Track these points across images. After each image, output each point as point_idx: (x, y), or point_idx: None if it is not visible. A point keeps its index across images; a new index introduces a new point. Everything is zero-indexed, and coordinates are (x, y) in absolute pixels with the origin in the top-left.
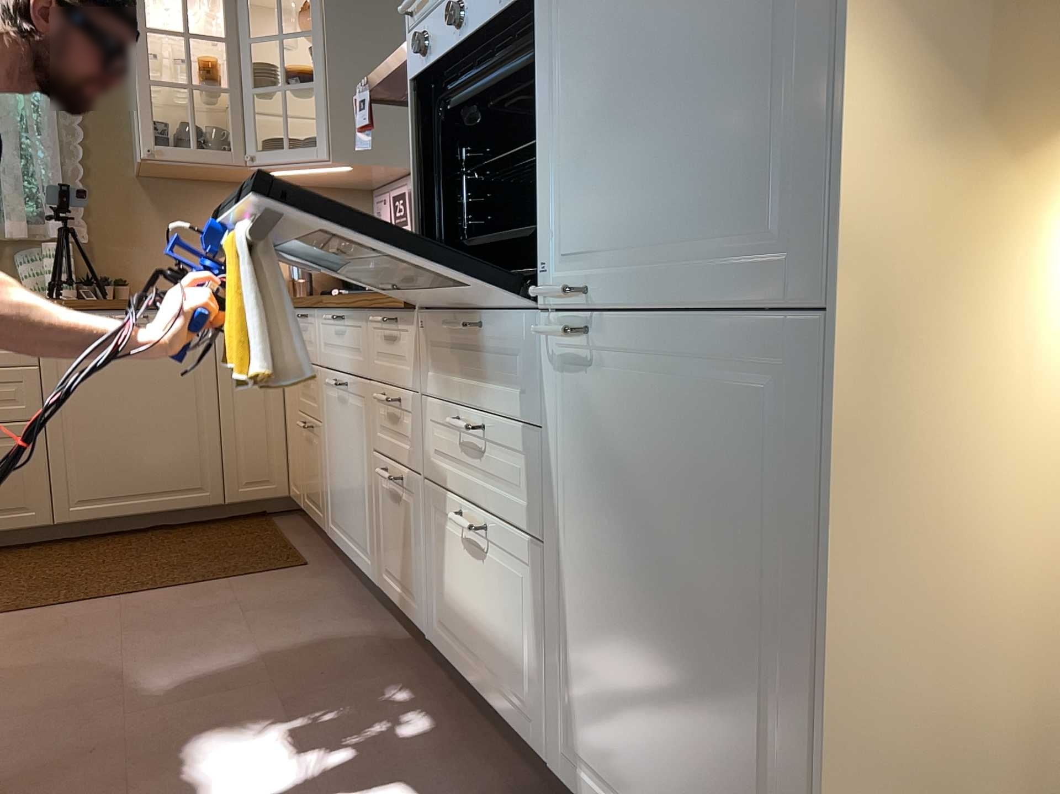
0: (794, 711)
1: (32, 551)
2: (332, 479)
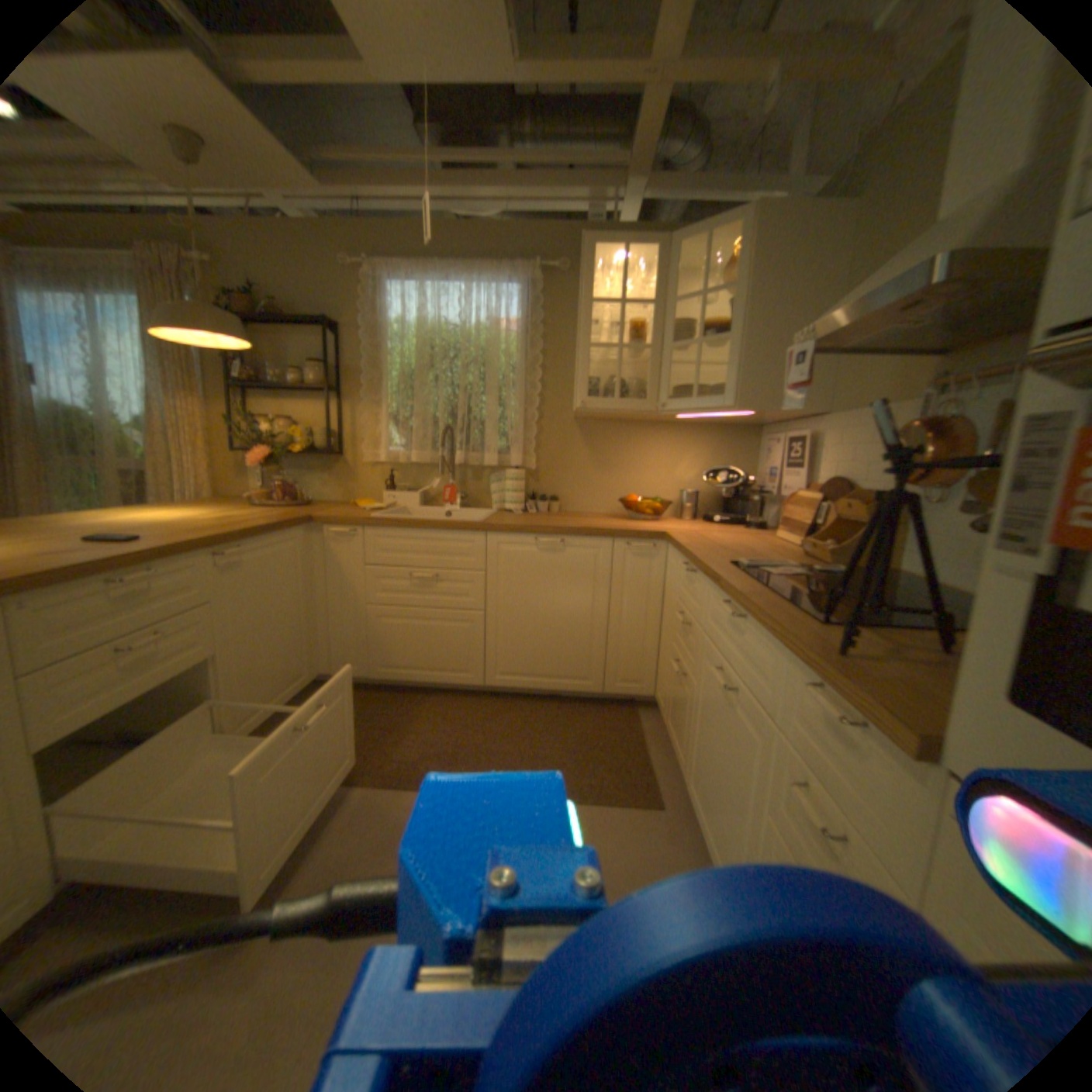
0: None
1: (469, 701)
2: (700, 751)
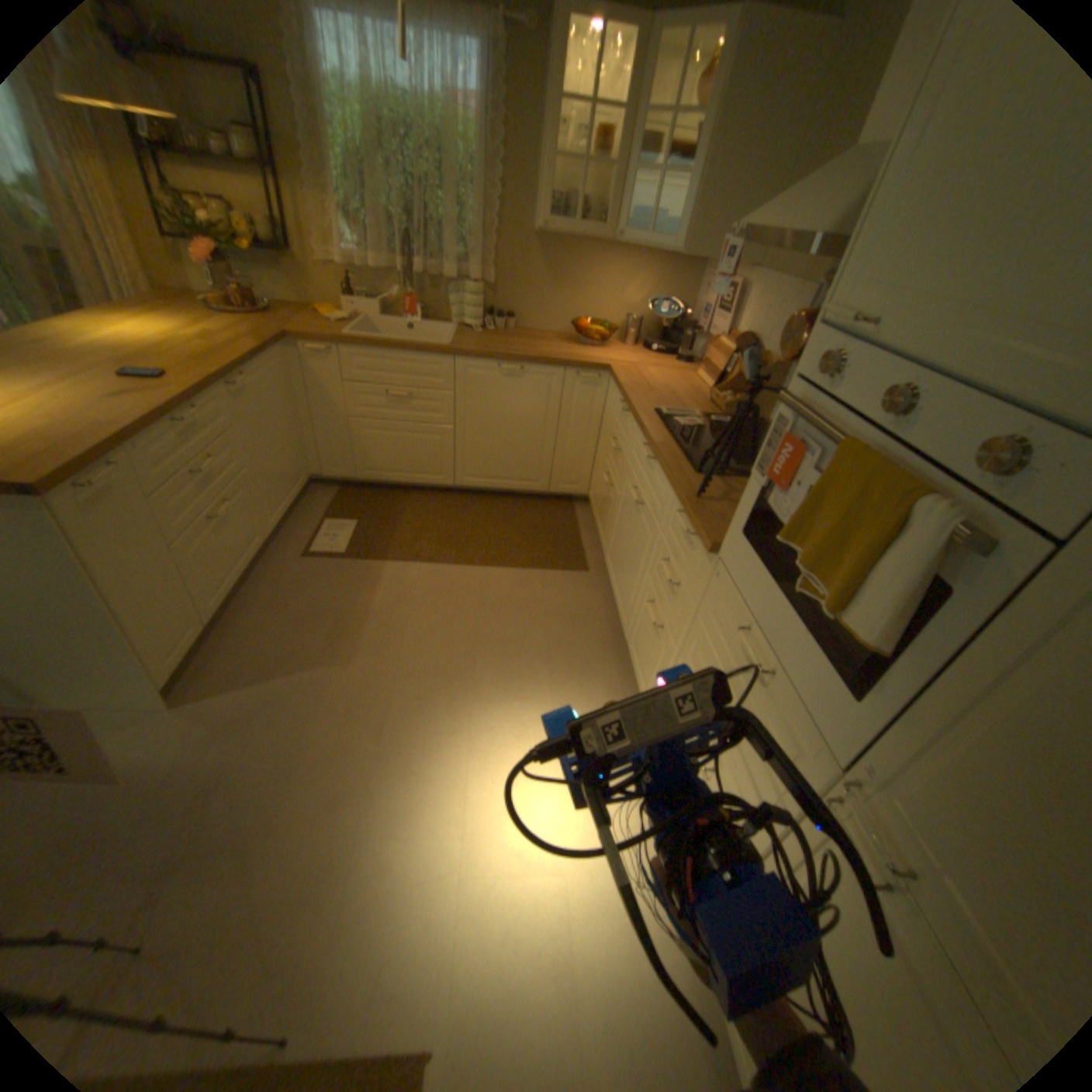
0: None
1: (442, 498)
2: (615, 538)
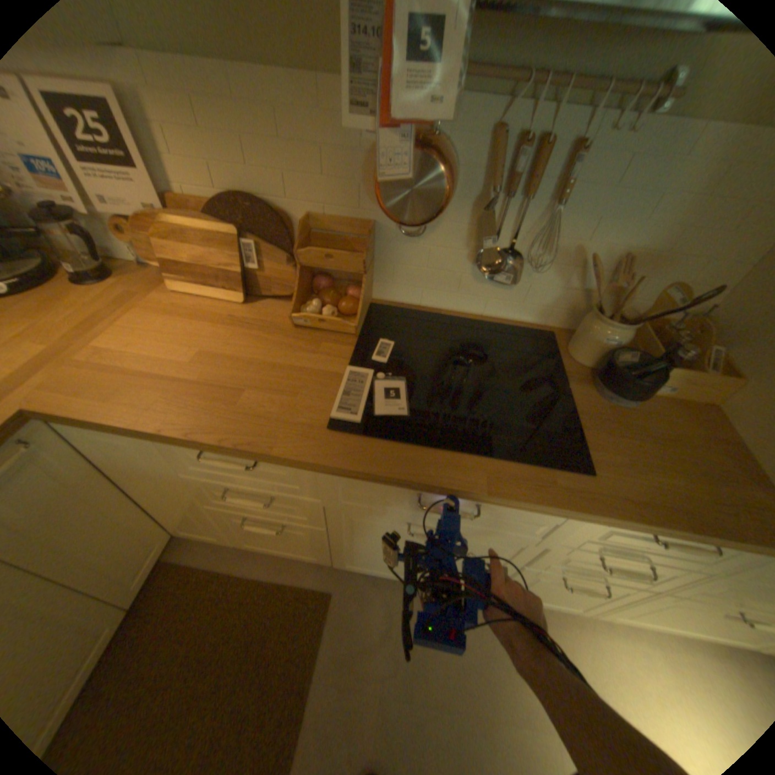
0: None
1: None
2: (363, 555)
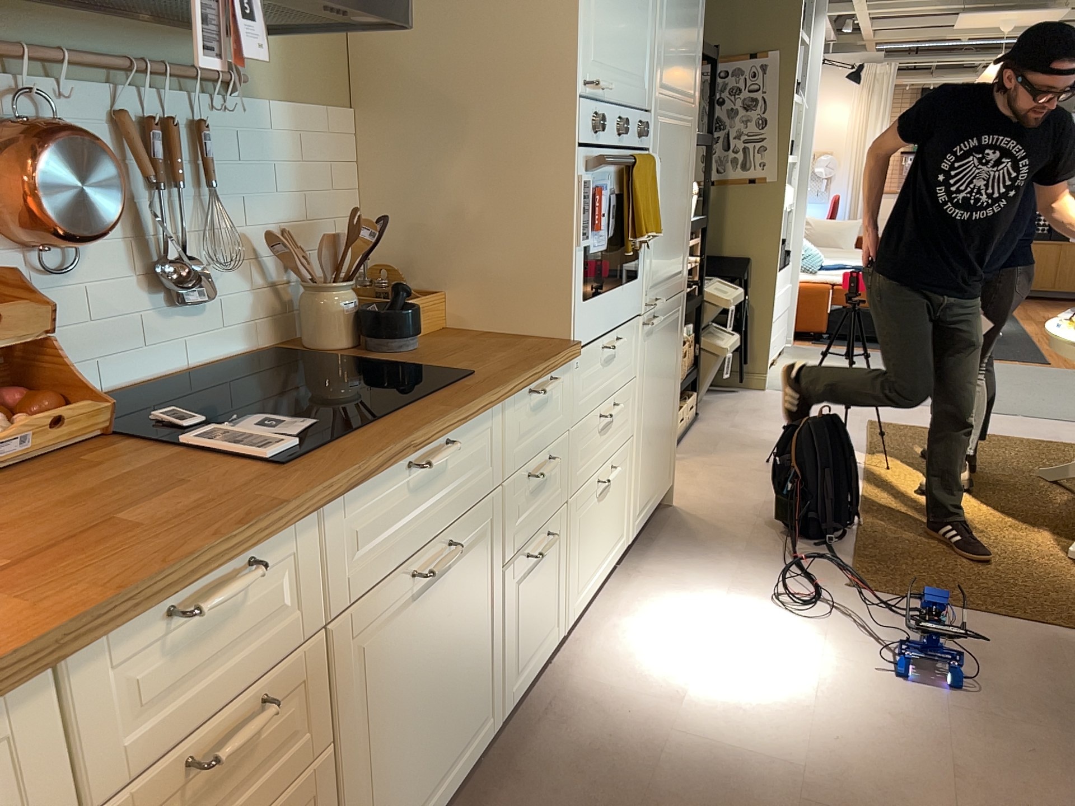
0: (673, 399)
1: None
2: (383, 779)
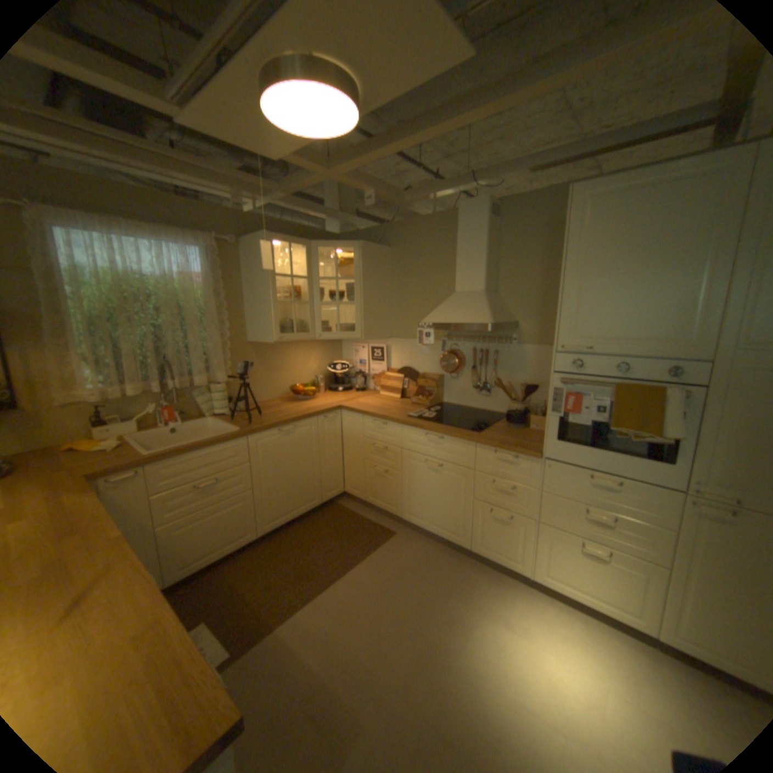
0: None
1: (248, 555)
2: (413, 498)
